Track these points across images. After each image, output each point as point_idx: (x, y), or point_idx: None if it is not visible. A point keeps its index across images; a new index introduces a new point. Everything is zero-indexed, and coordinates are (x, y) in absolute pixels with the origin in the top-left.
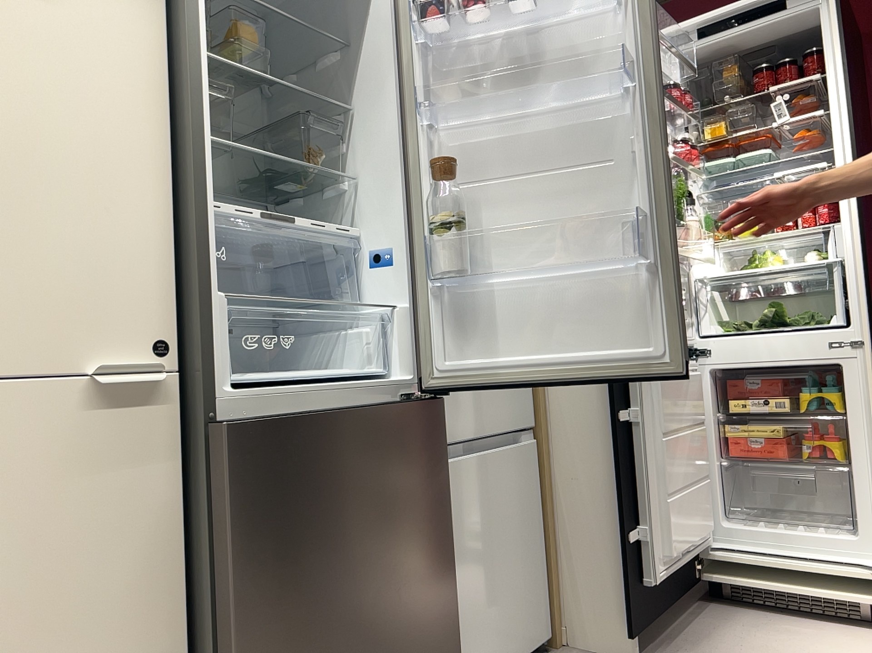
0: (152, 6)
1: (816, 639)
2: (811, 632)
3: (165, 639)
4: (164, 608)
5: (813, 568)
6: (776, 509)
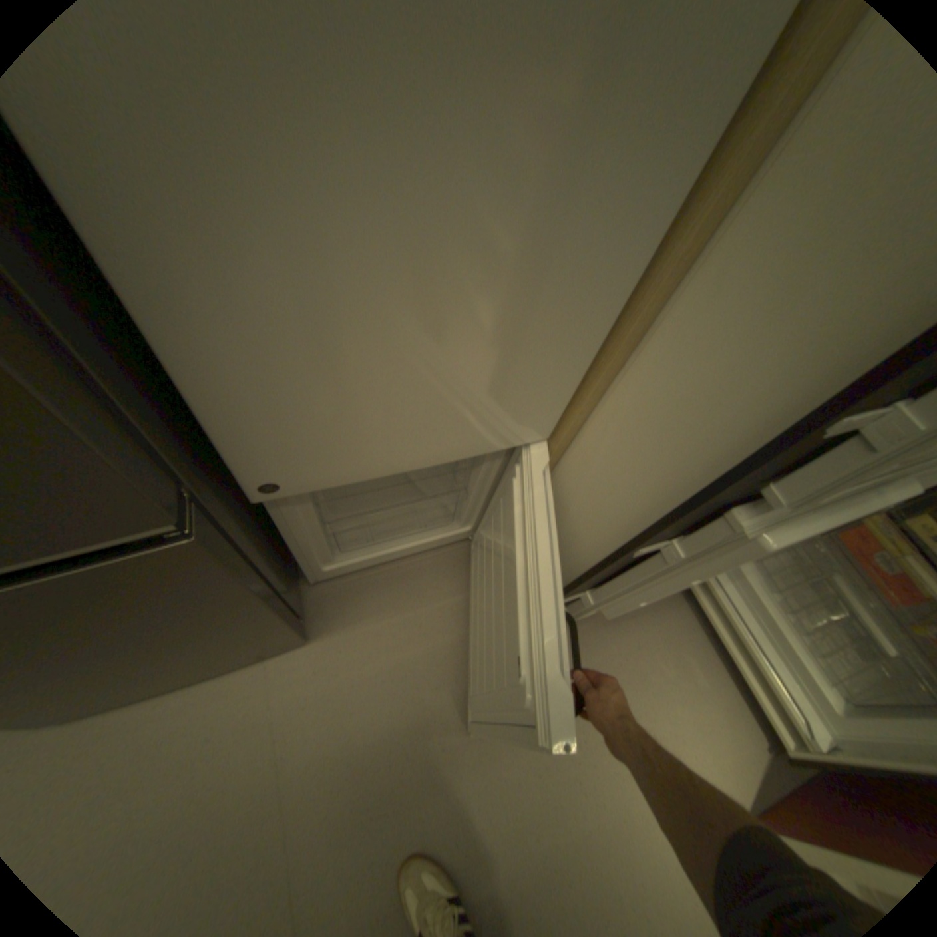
0: None
1: (693, 702)
2: (700, 689)
3: None
4: None
5: (765, 675)
6: (825, 581)
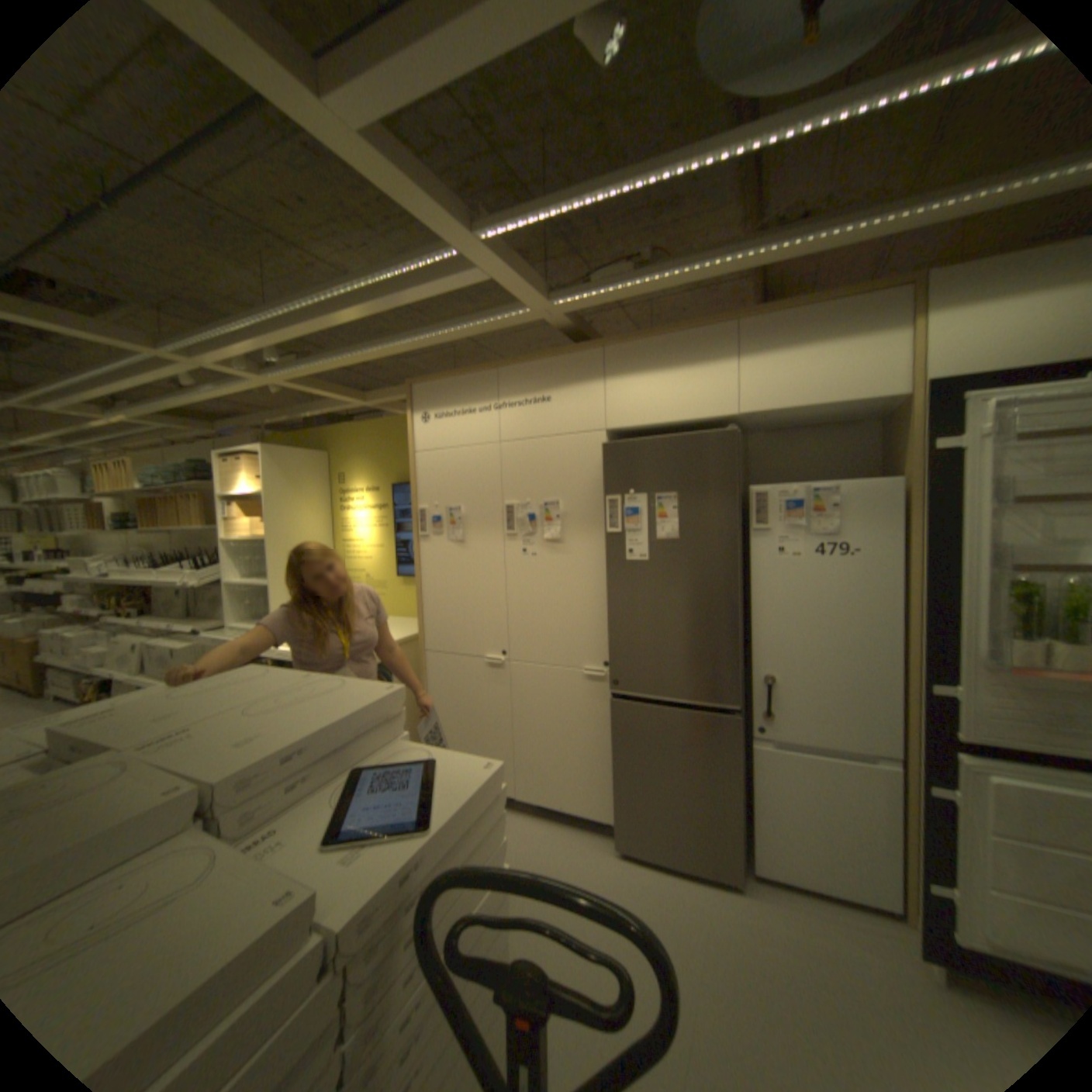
0: (604, 541)
1: None
2: None
3: (608, 756)
4: (608, 747)
5: None
6: None
